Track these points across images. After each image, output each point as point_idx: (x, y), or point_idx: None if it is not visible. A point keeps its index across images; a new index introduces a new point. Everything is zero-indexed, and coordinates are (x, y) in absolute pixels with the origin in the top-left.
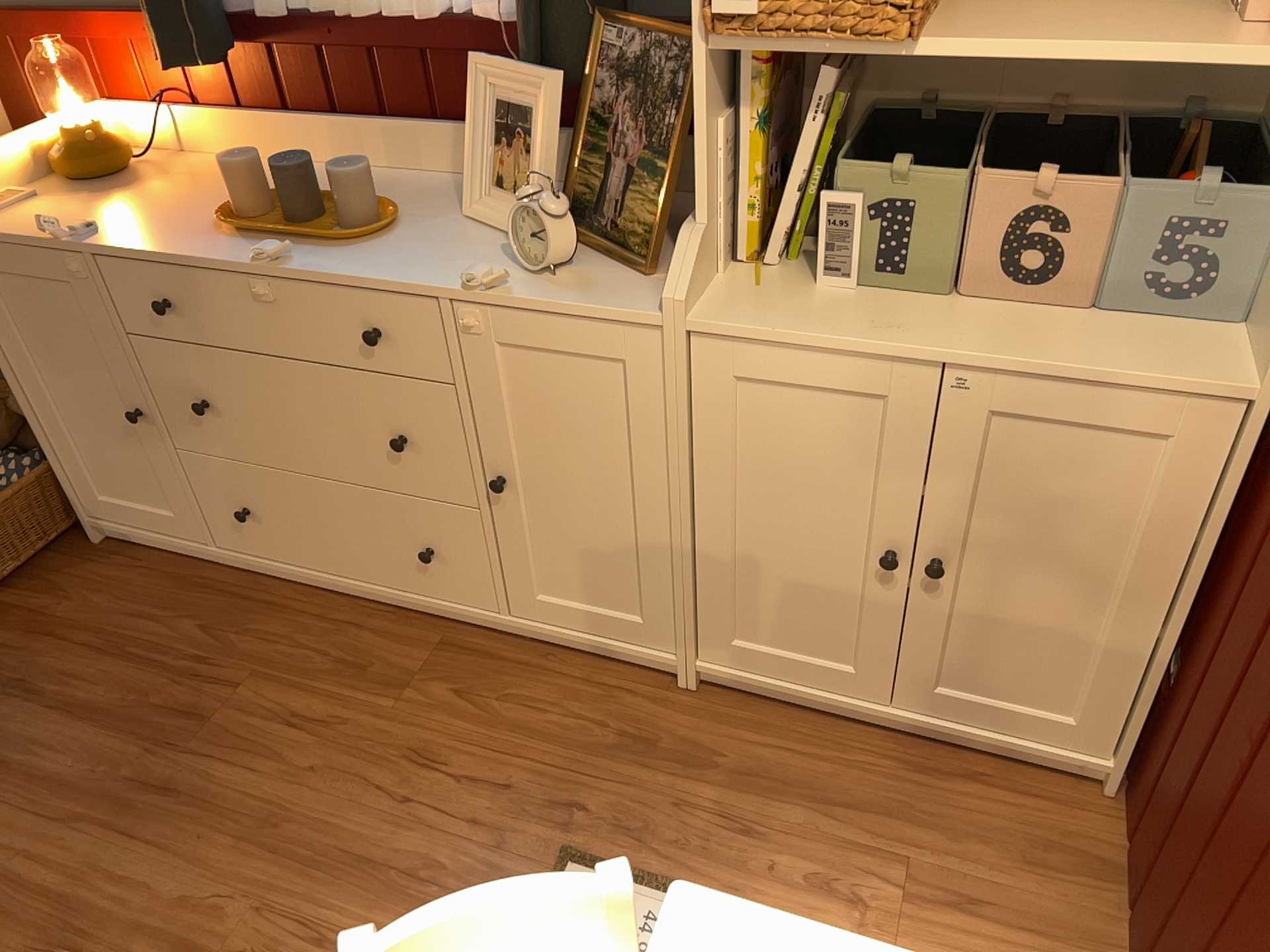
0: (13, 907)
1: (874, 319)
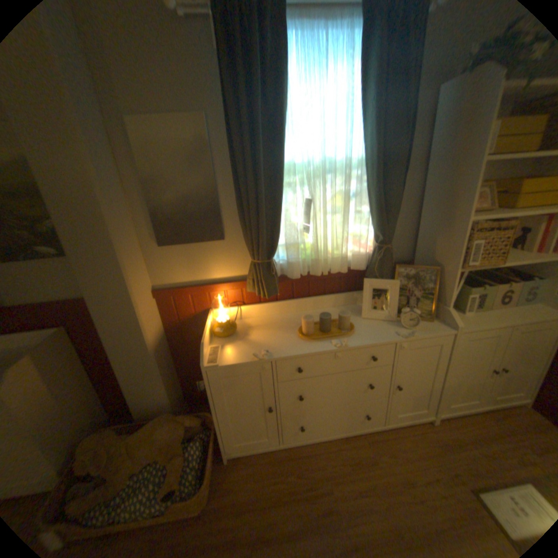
0: None
1: (489, 318)
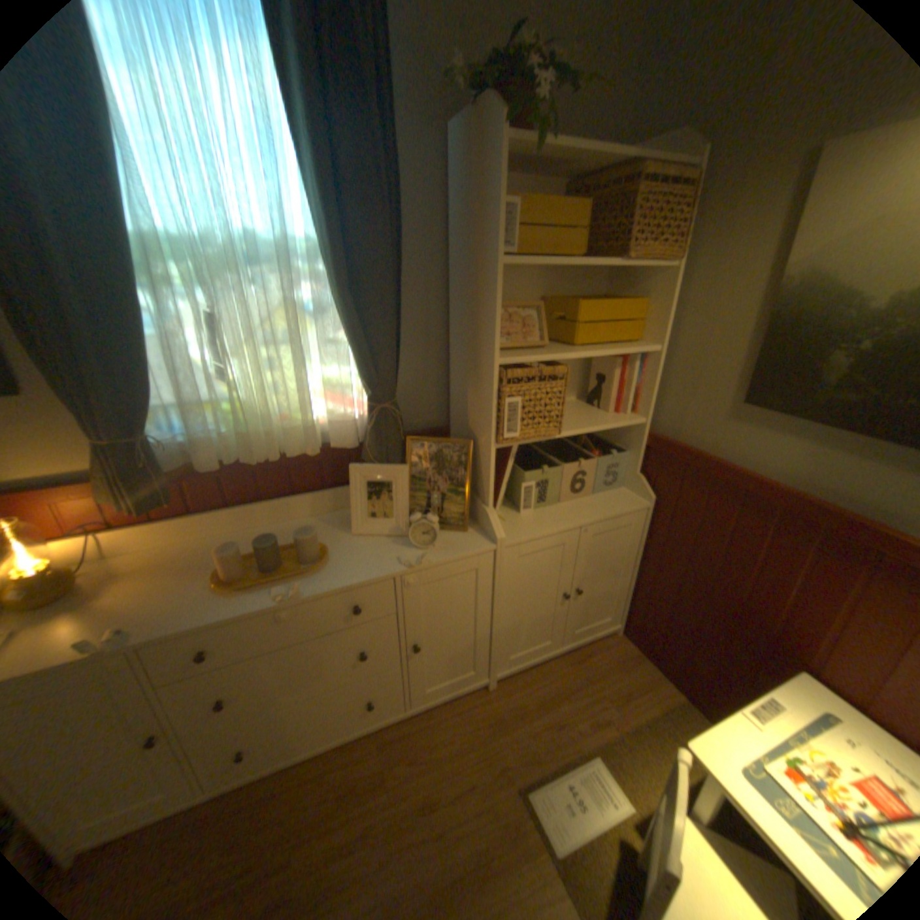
0: None
1: (551, 517)
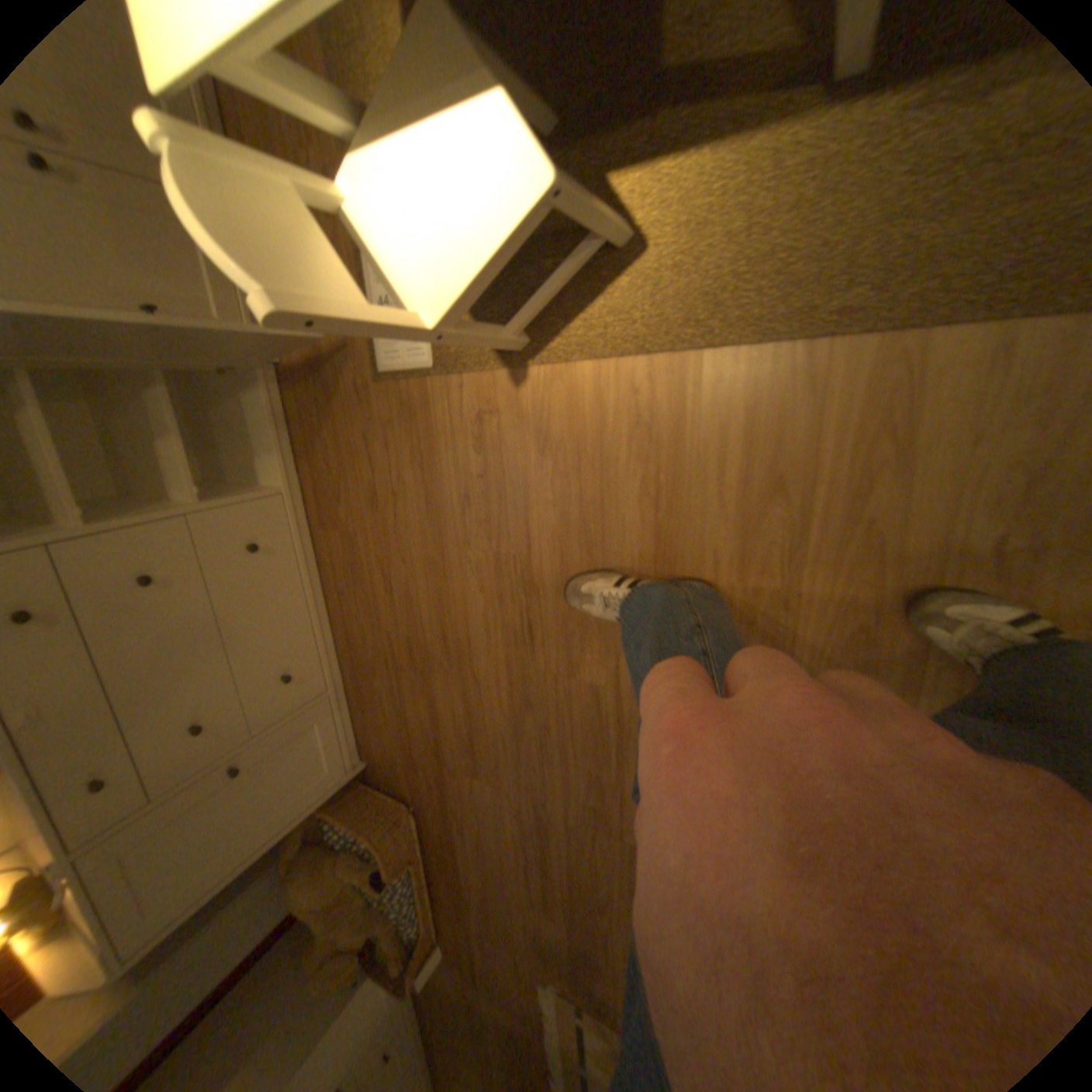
0: (518, 684)
1: None
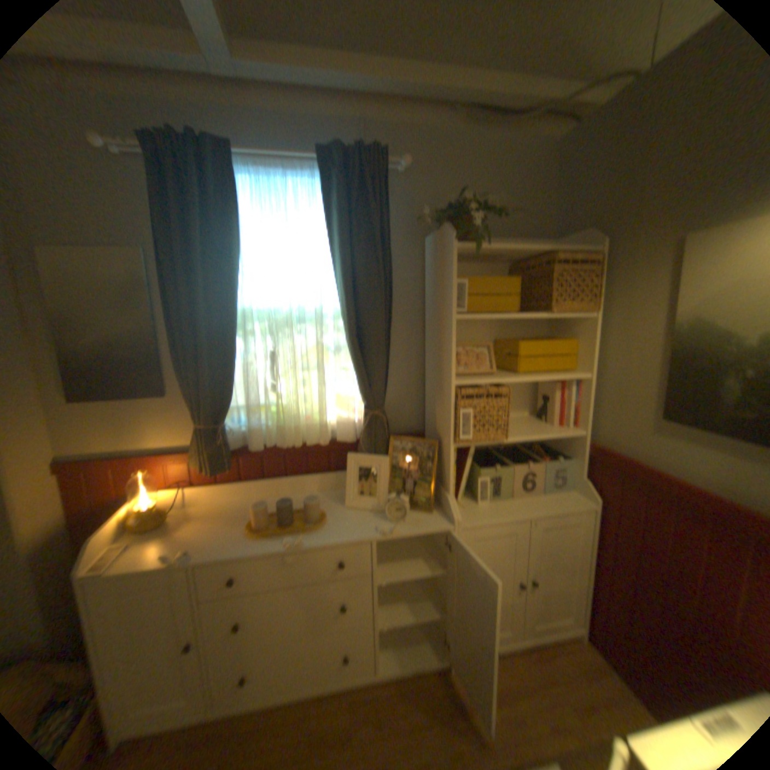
0: None
1: (504, 511)
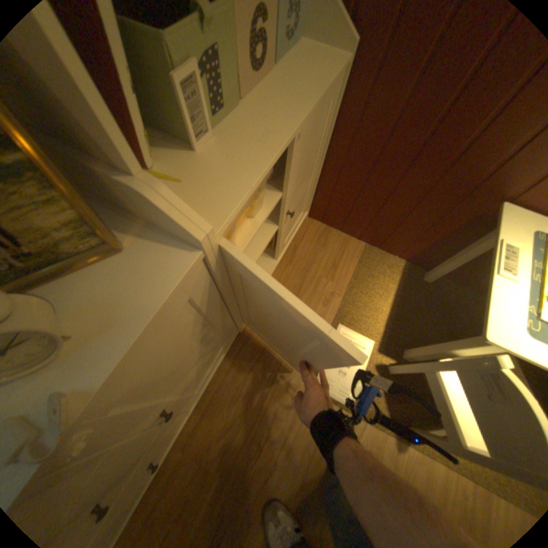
0: None
1: (250, 134)
